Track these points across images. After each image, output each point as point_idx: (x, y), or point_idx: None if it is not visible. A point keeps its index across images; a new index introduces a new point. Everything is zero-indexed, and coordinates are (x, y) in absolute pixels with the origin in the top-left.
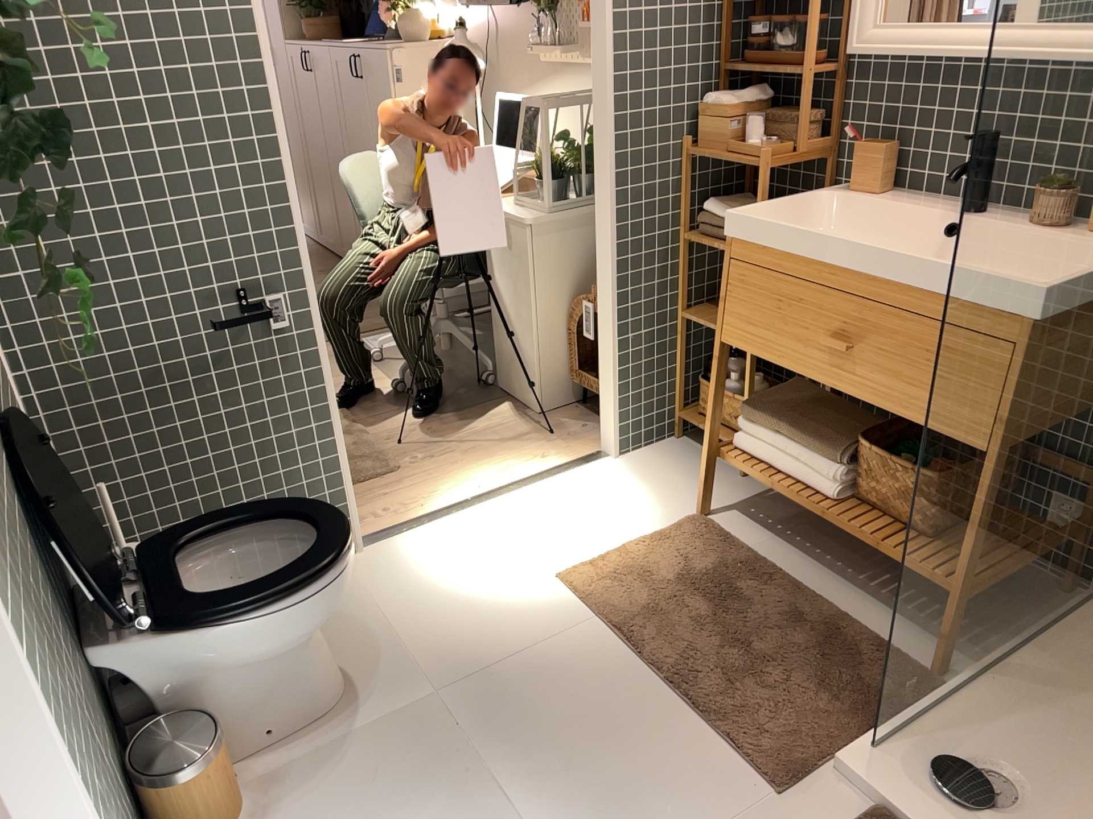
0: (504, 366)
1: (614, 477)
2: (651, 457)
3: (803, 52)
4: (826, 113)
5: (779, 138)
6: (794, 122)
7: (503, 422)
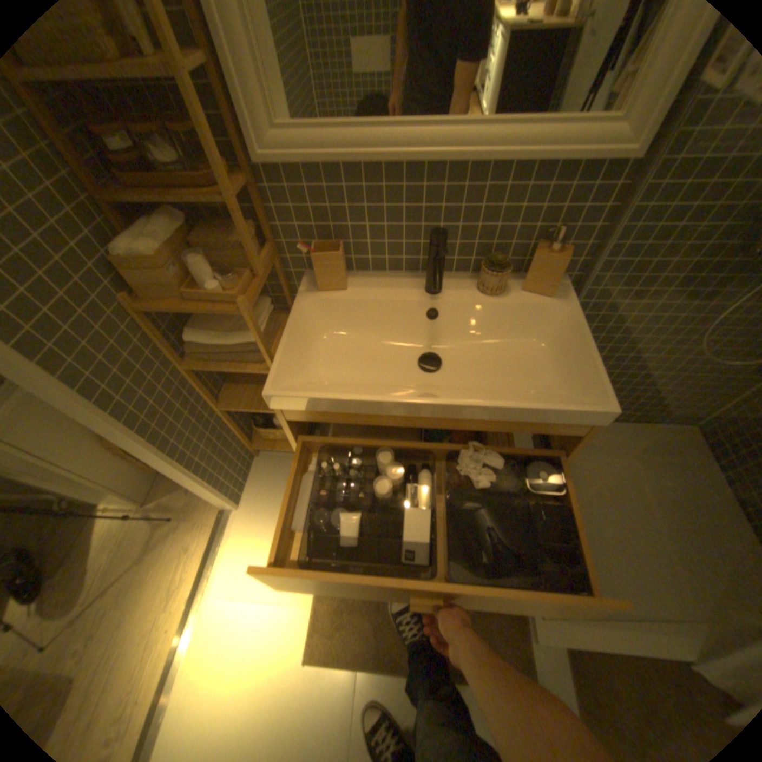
0: (73, 497)
1: (252, 529)
2: (257, 488)
3: (200, 163)
4: (249, 216)
5: (229, 264)
6: (223, 233)
7: (120, 540)
